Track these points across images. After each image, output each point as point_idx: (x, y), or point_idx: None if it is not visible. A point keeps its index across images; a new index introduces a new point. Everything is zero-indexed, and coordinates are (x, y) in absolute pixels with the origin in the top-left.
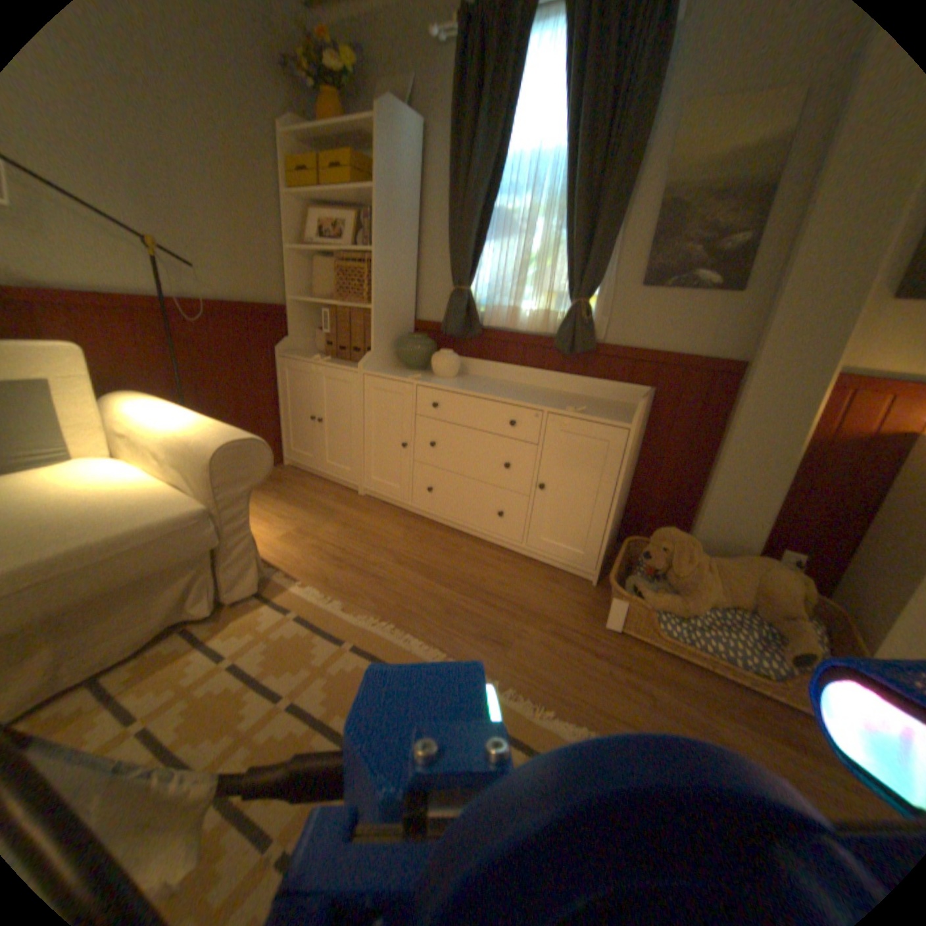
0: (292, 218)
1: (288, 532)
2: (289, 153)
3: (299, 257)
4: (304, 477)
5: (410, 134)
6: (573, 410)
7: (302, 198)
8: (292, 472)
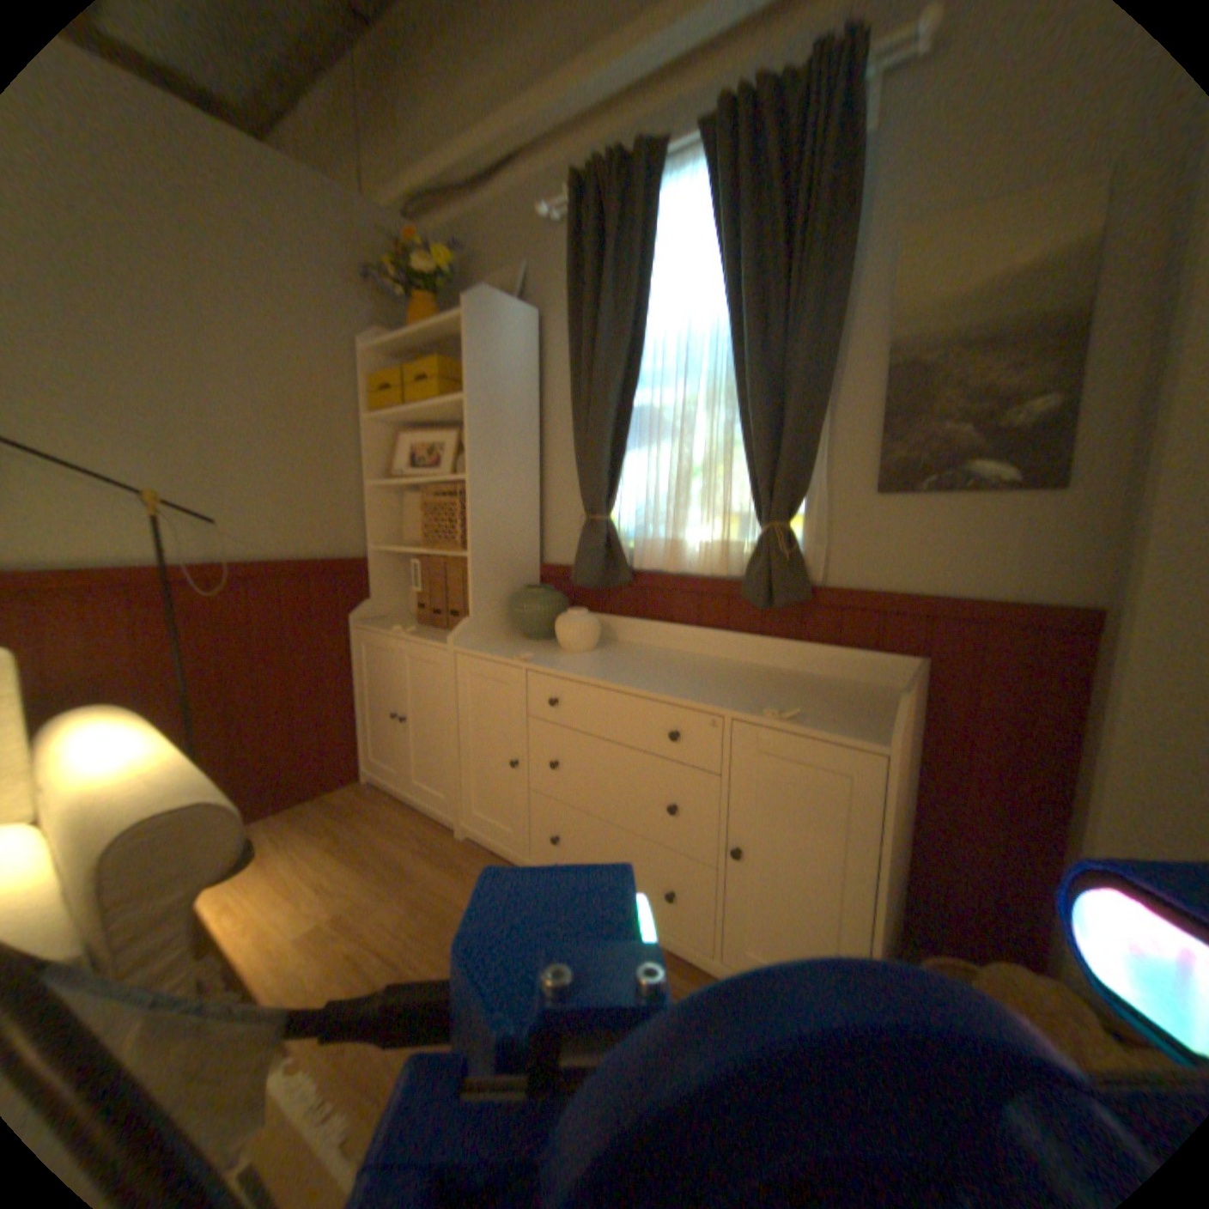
0: (379, 448)
1: (319, 927)
2: (375, 373)
3: (388, 495)
4: (383, 805)
5: (519, 331)
6: (778, 716)
7: (392, 424)
8: (369, 798)
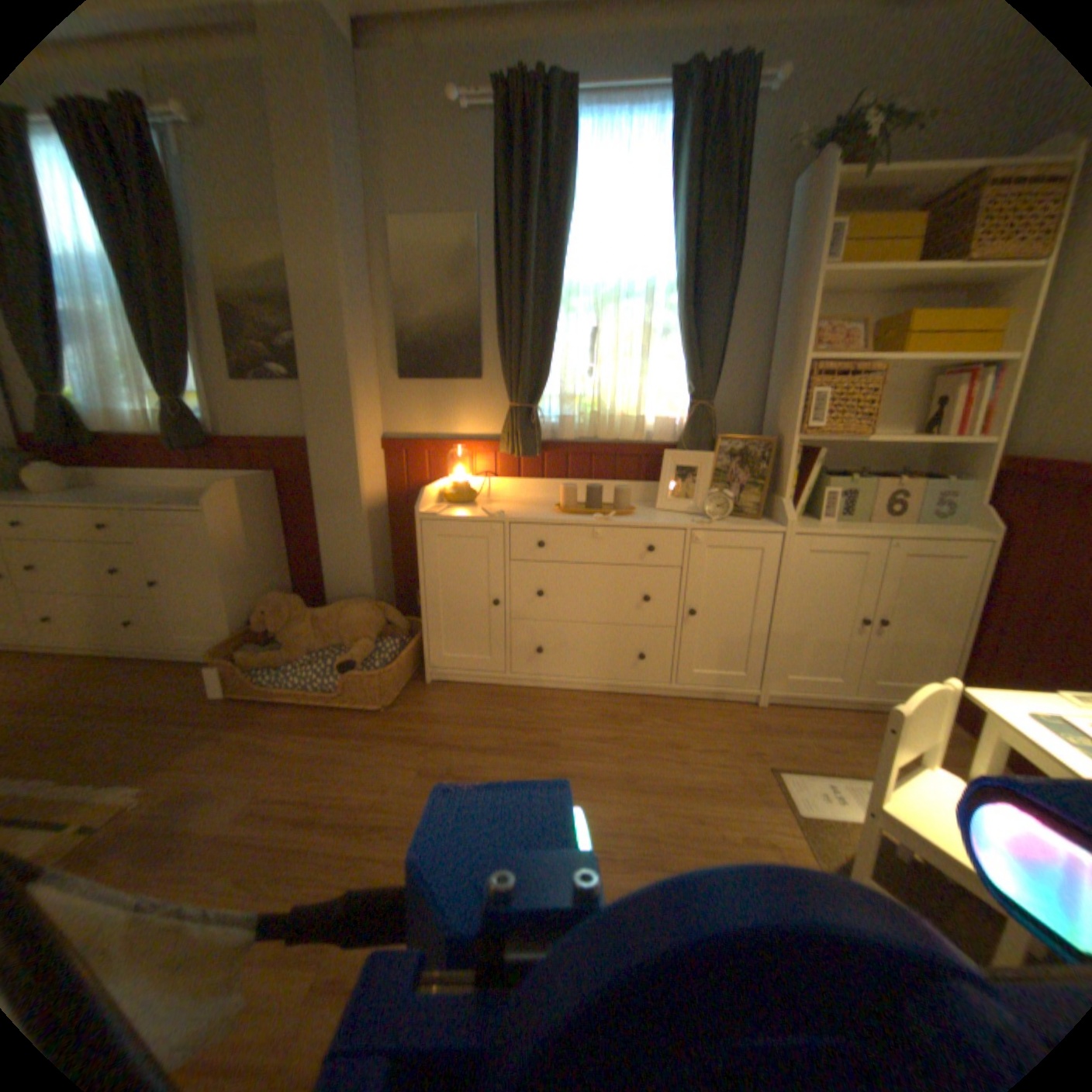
0: None
1: None
2: None
3: None
4: None
5: None
6: (151, 503)
7: None
8: None
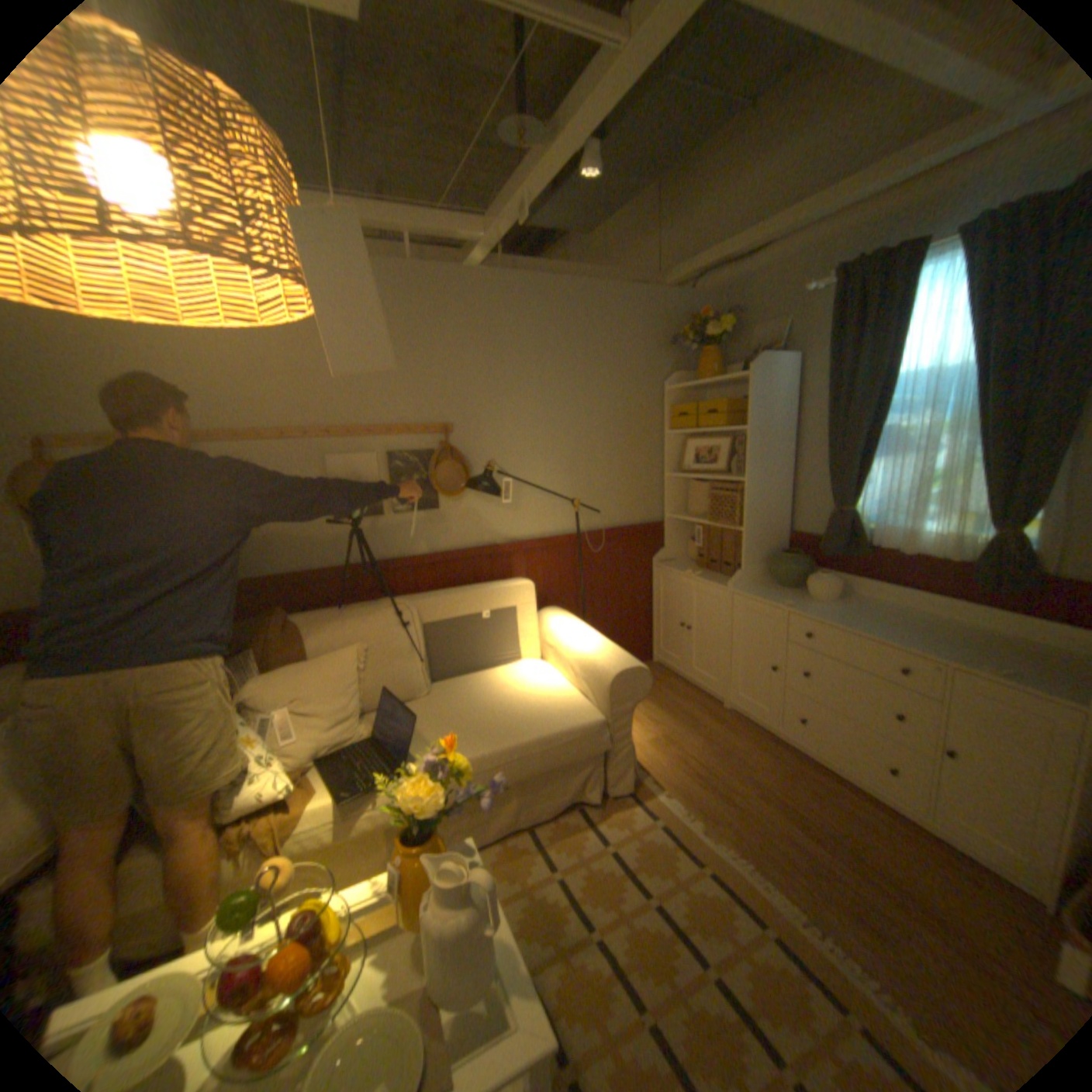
0: (673, 451)
1: (657, 738)
2: (673, 402)
3: (677, 480)
4: (671, 678)
5: (786, 373)
6: (992, 672)
7: (682, 434)
8: (661, 672)
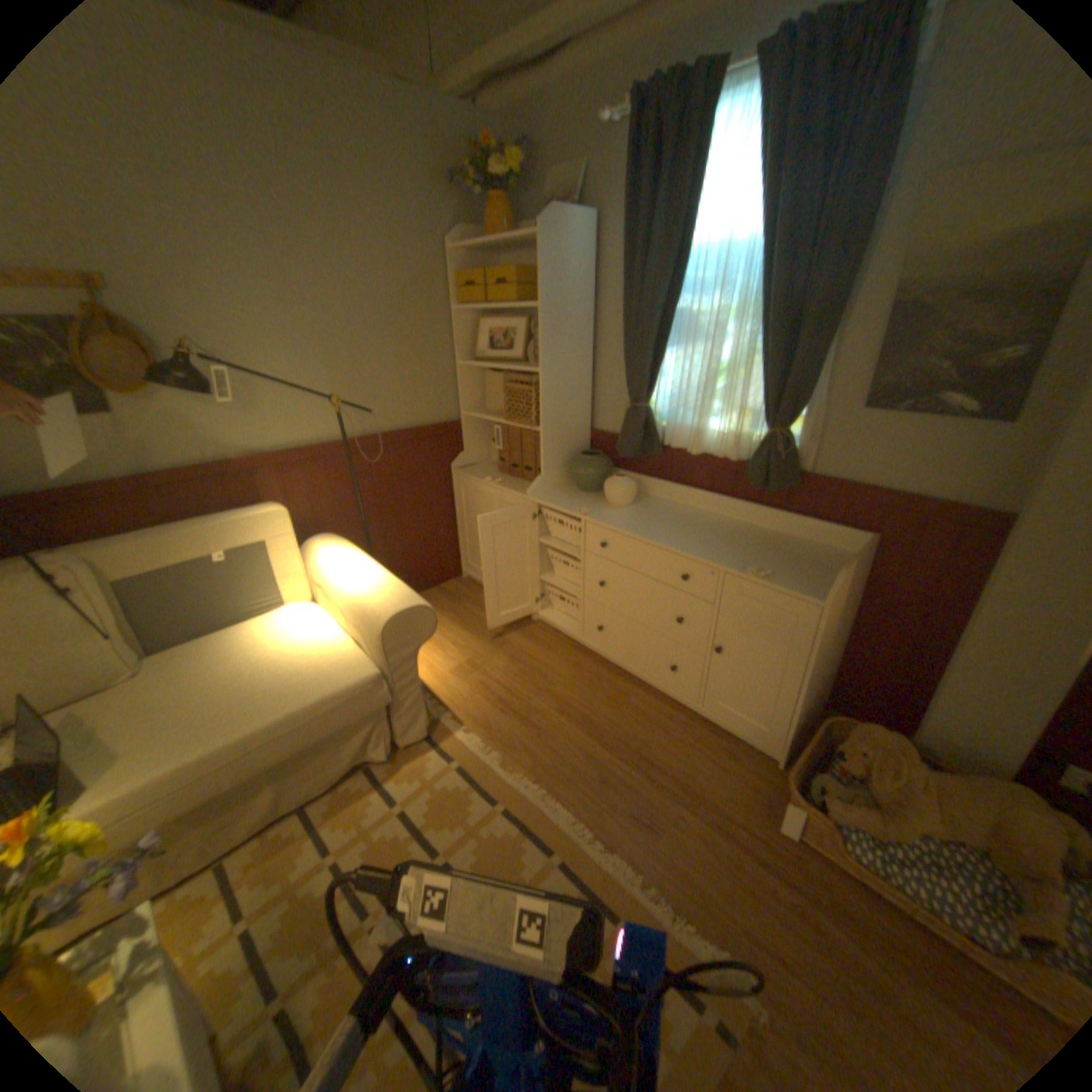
0: (464, 332)
1: (460, 664)
2: (459, 267)
3: (472, 370)
4: (480, 593)
5: (580, 236)
6: (754, 574)
7: (473, 310)
8: (470, 587)
